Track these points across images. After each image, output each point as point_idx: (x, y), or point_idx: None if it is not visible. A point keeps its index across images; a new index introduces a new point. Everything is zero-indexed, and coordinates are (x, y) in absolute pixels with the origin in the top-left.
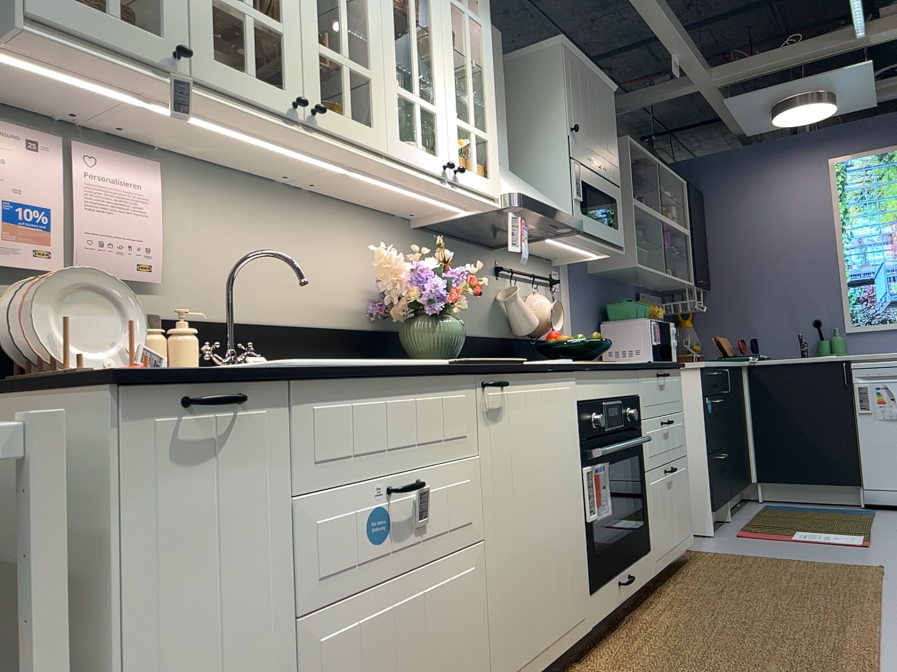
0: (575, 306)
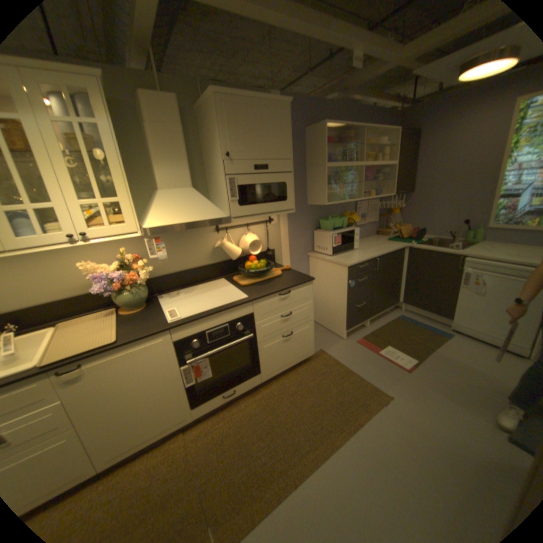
0: (290, 226)
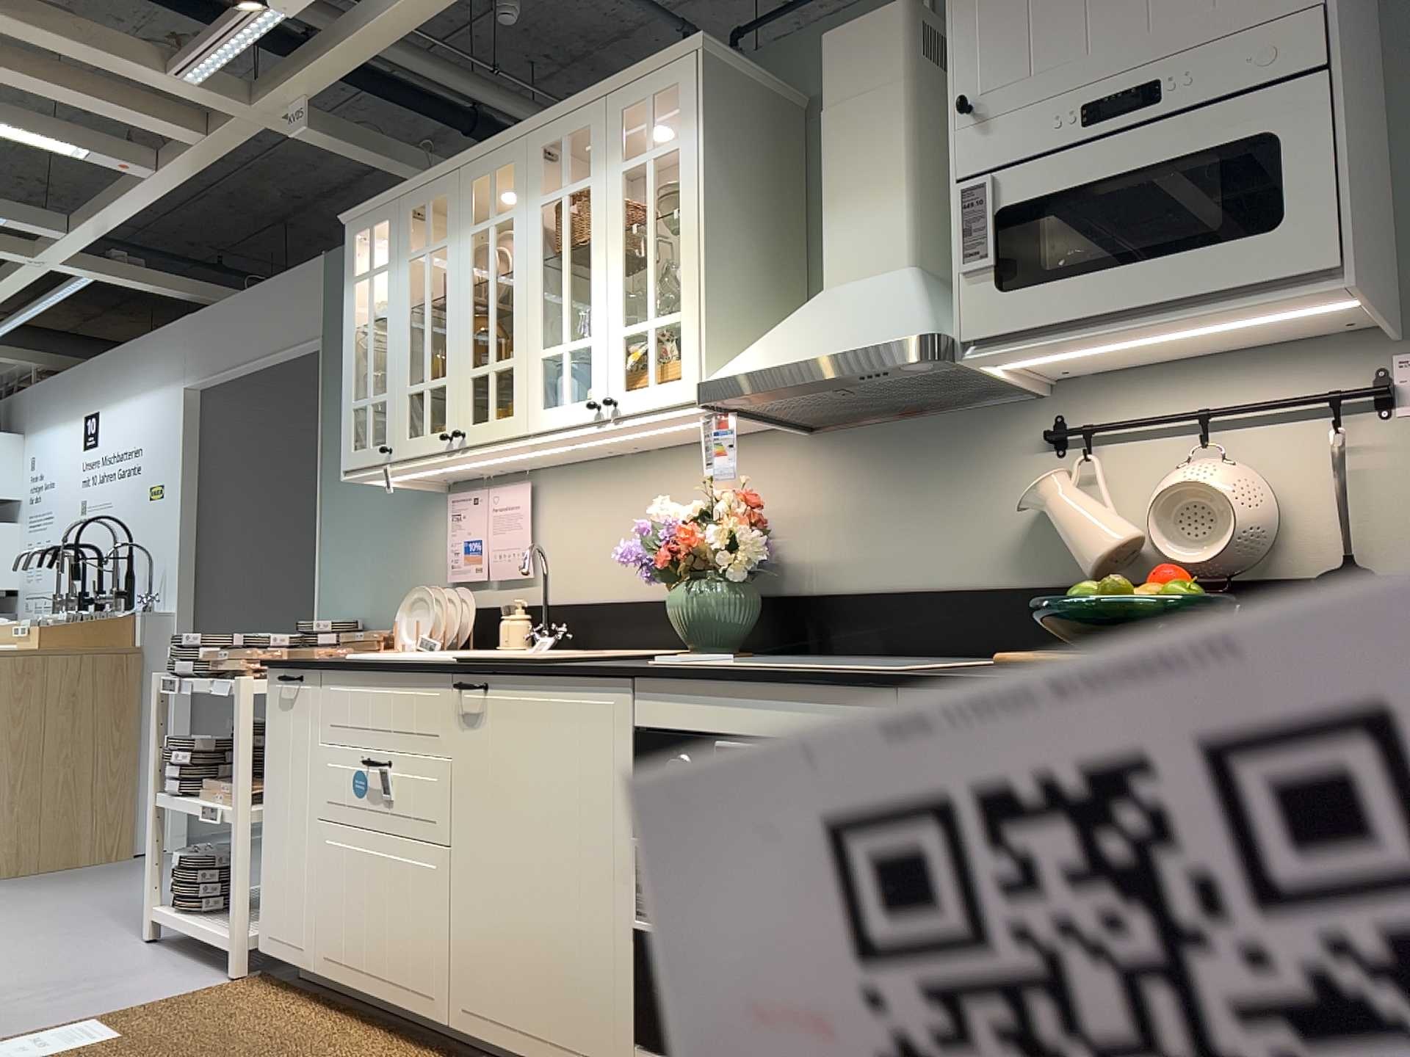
0: None
